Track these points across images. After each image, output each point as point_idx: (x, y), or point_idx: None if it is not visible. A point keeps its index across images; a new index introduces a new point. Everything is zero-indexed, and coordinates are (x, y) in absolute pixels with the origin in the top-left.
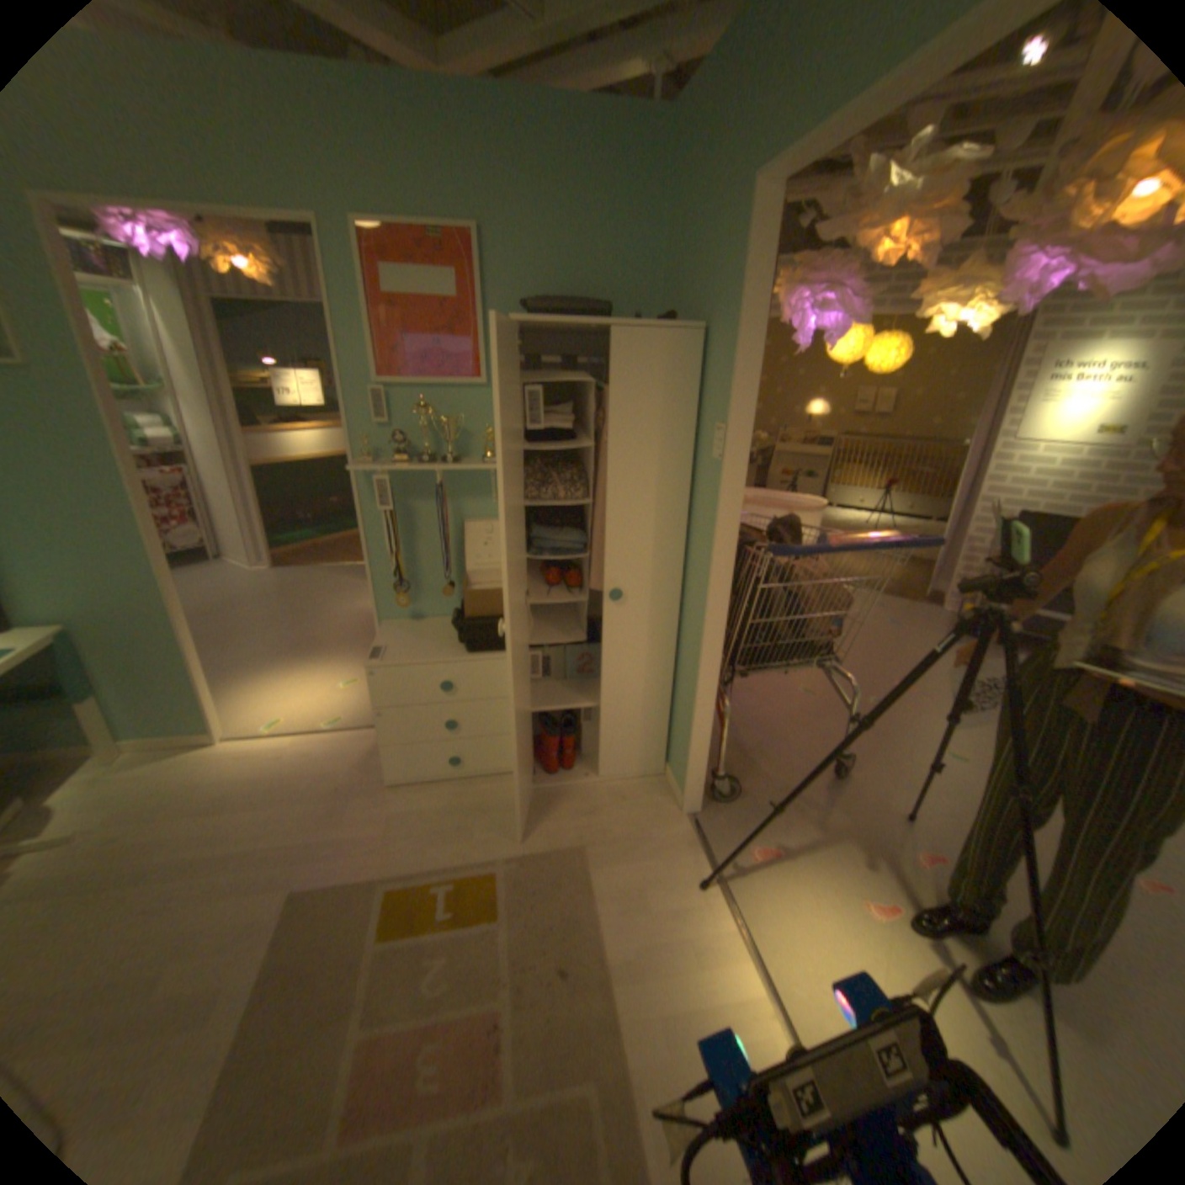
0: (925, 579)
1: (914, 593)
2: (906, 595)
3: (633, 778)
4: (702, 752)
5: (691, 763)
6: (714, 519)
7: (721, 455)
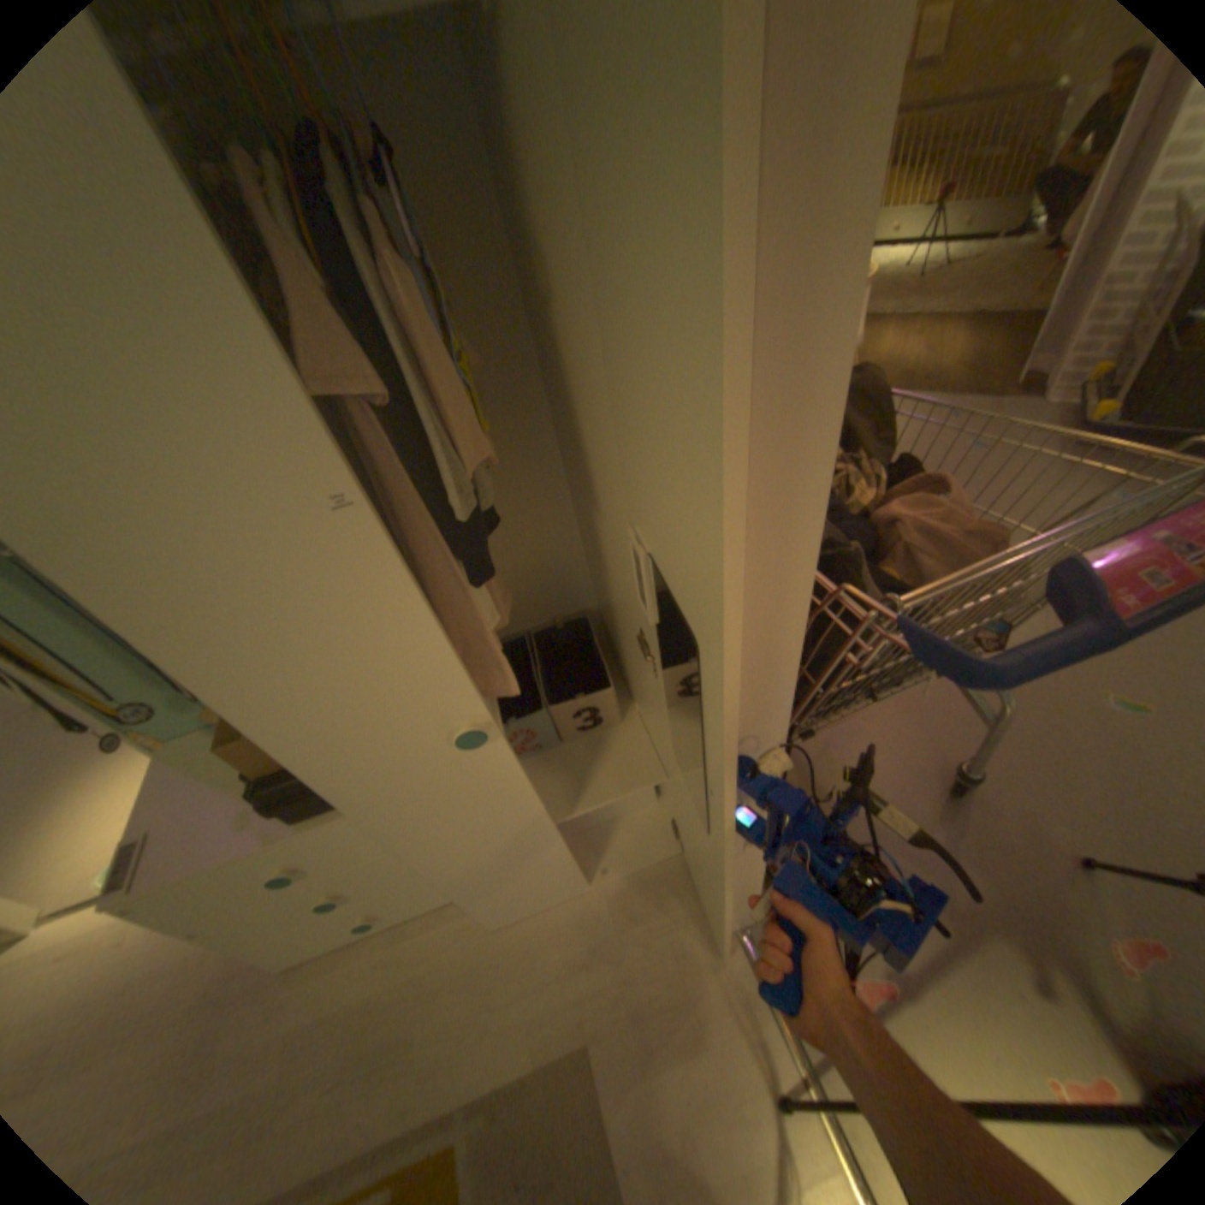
0: (1008, 350)
1: (998, 381)
2: (986, 387)
3: (644, 871)
4: (752, 890)
5: (734, 903)
6: (730, 582)
7: (733, 389)
